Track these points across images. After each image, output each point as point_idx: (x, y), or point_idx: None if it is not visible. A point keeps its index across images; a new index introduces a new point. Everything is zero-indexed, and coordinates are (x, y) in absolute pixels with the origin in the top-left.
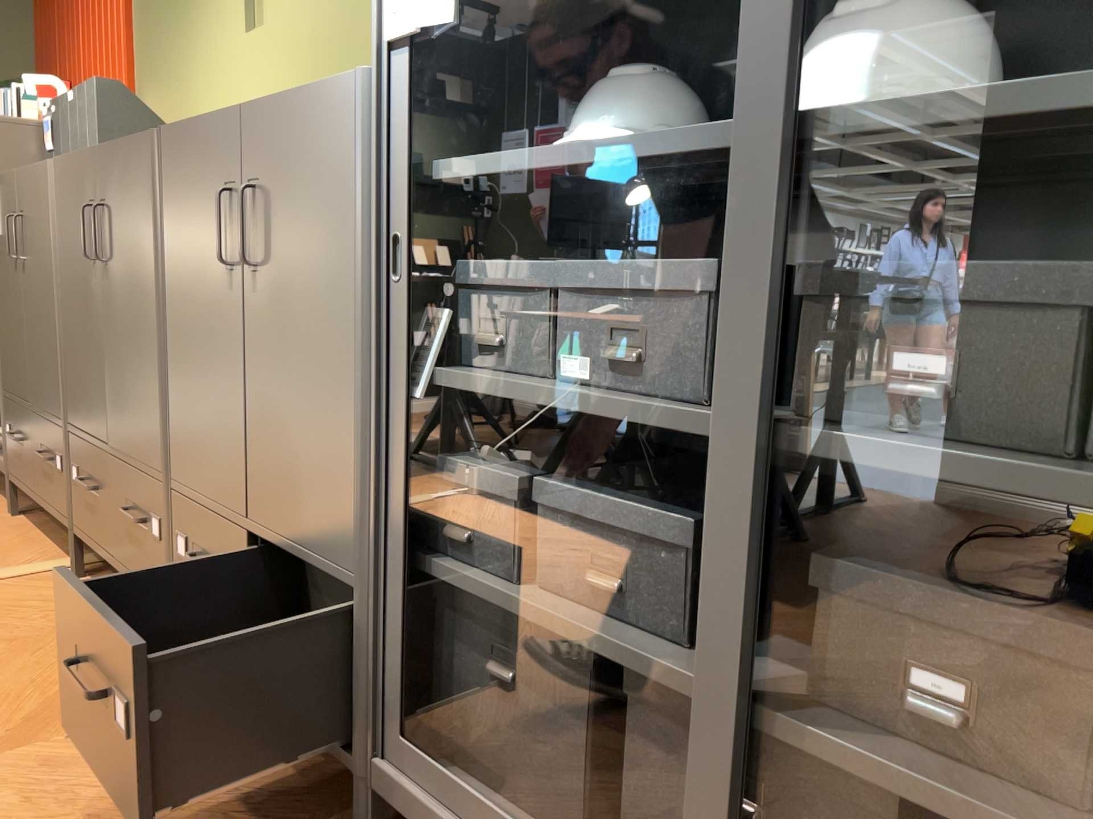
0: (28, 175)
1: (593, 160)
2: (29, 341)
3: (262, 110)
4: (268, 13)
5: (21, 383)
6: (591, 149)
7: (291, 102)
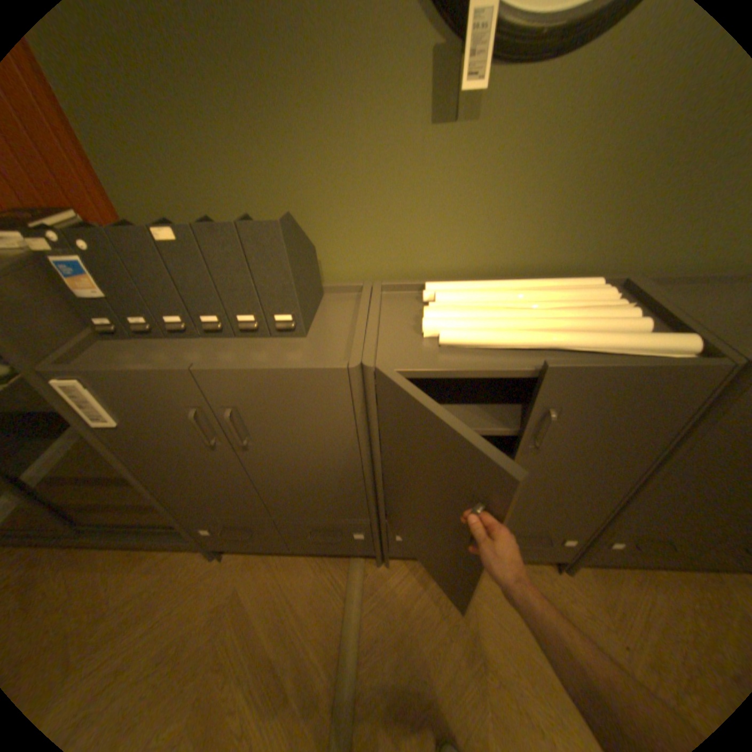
0: (253, 375)
1: None
2: (268, 489)
3: None
4: (496, 100)
5: (238, 510)
6: None
7: None
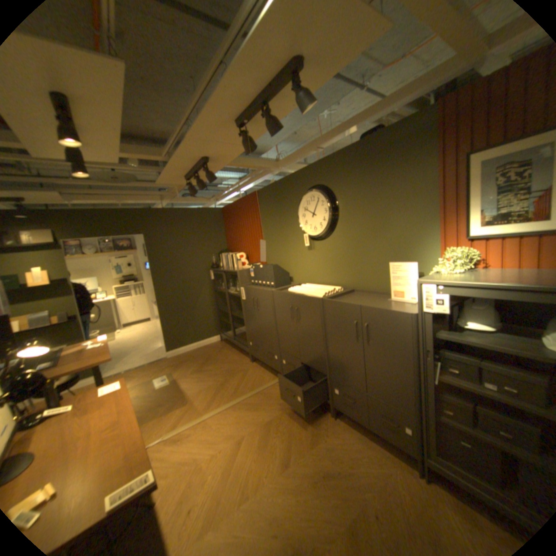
0: (260, 290)
1: (498, 351)
2: (260, 326)
3: (370, 309)
4: (316, 247)
5: (256, 335)
6: (497, 349)
7: (383, 312)
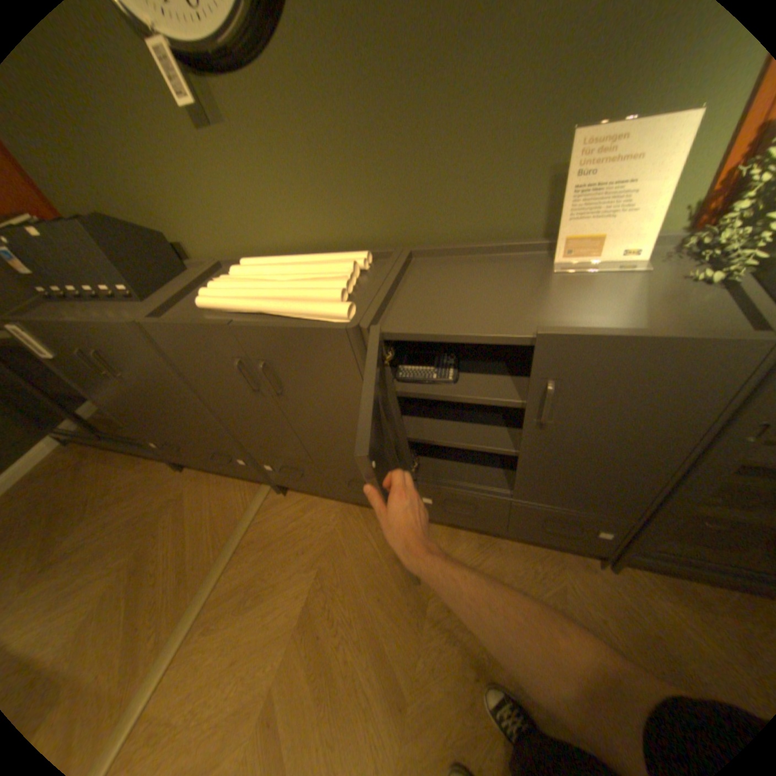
0: (86, 326)
1: None
2: (158, 414)
3: (578, 343)
4: (227, 107)
5: (156, 429)
6: None
7: (638, 345)
